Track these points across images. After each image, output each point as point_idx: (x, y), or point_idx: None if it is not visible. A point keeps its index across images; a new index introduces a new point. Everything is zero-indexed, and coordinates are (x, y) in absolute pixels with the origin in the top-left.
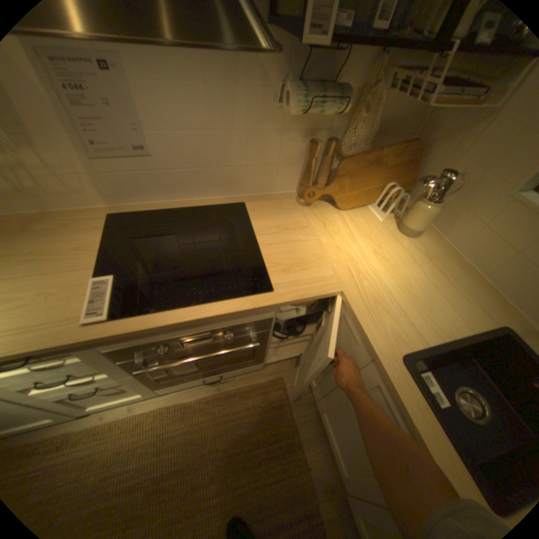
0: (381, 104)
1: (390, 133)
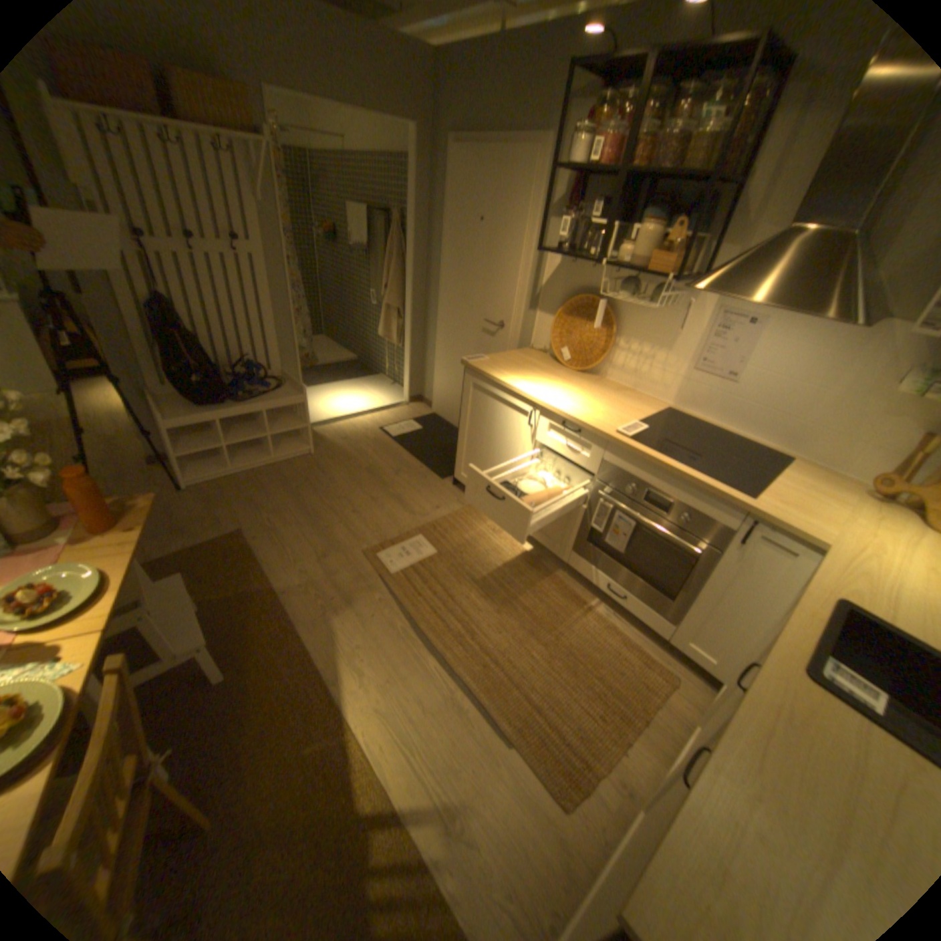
0: None
1: None
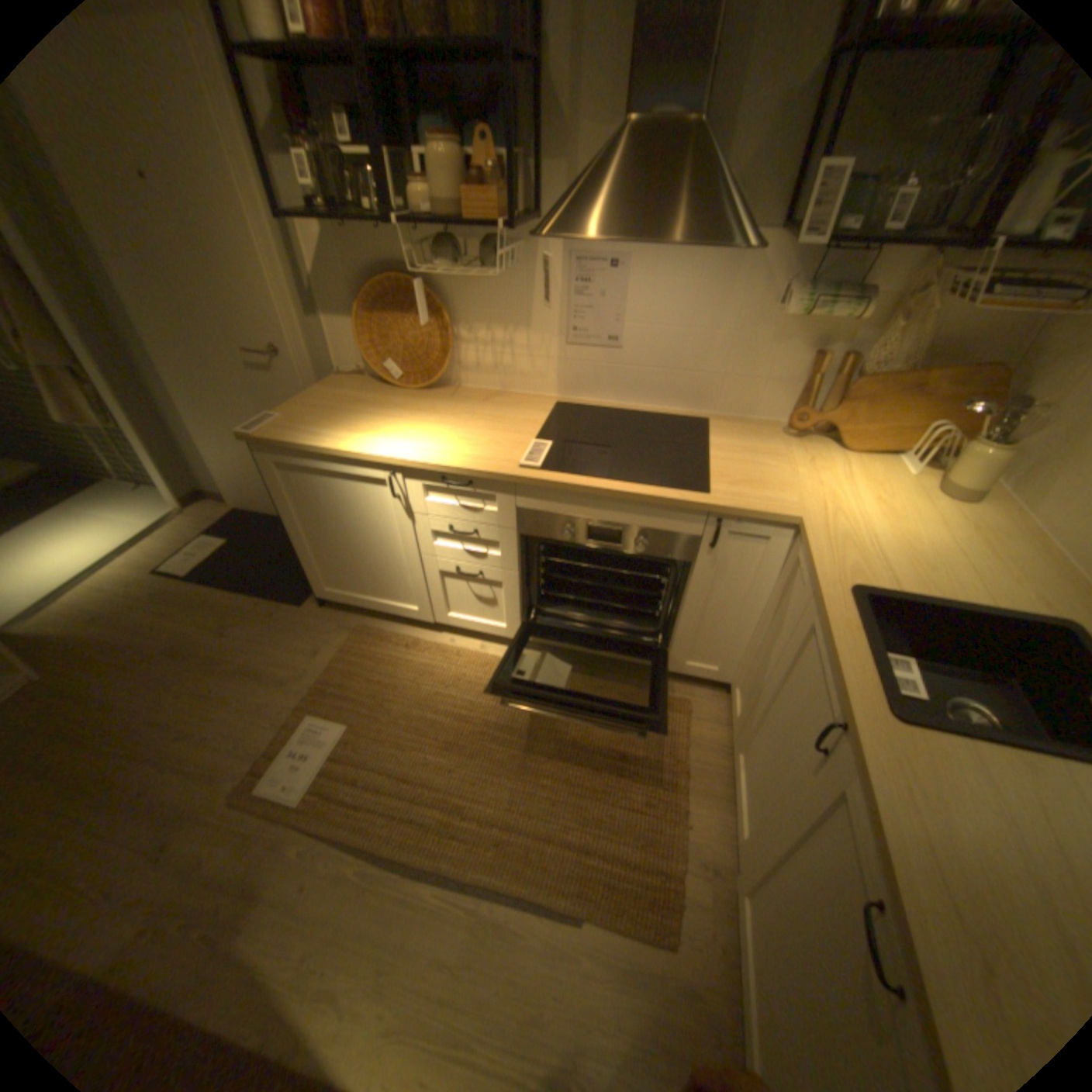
0: (933, 312)
1: (959, 357)
